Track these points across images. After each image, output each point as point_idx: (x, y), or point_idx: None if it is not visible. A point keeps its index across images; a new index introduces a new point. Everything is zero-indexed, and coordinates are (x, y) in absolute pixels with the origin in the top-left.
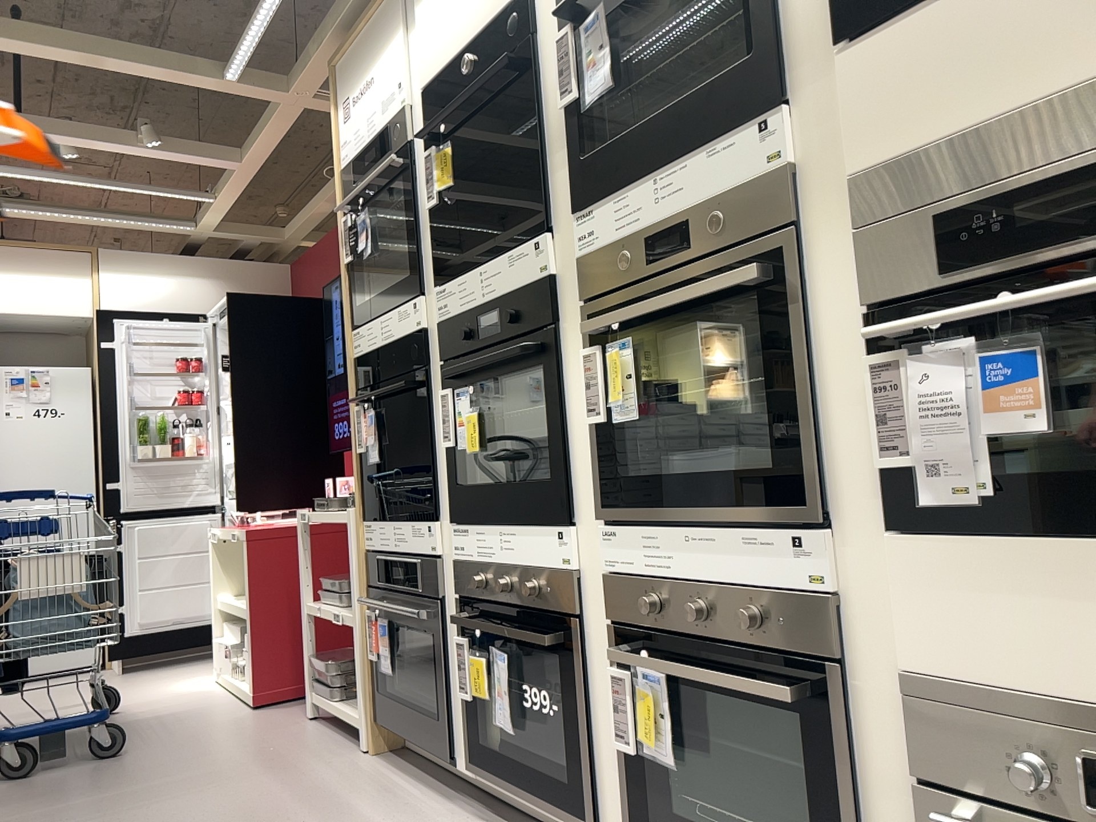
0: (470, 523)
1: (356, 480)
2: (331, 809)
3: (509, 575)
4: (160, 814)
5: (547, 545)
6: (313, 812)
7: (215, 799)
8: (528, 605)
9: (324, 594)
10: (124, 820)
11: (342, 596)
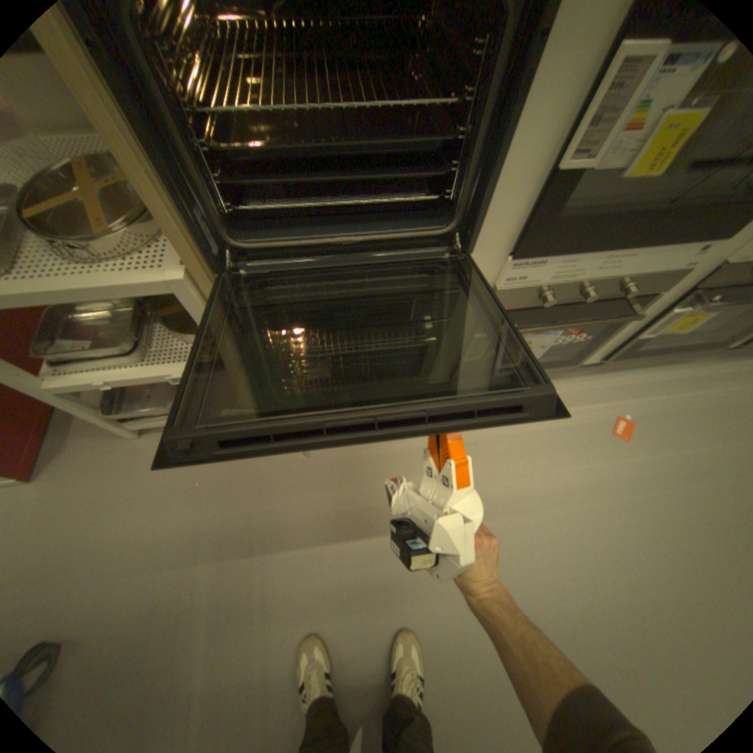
0: (558, 251)
1: (173, 224)
2: (378, 465)
3: (594, 281)
4: (295, 597)
5: (678, 254)
6: (375, 477)
7: (294, 546)
8: (605, 296)
9: (53, 361)
10: (286, 632)
11: (126, 353)
